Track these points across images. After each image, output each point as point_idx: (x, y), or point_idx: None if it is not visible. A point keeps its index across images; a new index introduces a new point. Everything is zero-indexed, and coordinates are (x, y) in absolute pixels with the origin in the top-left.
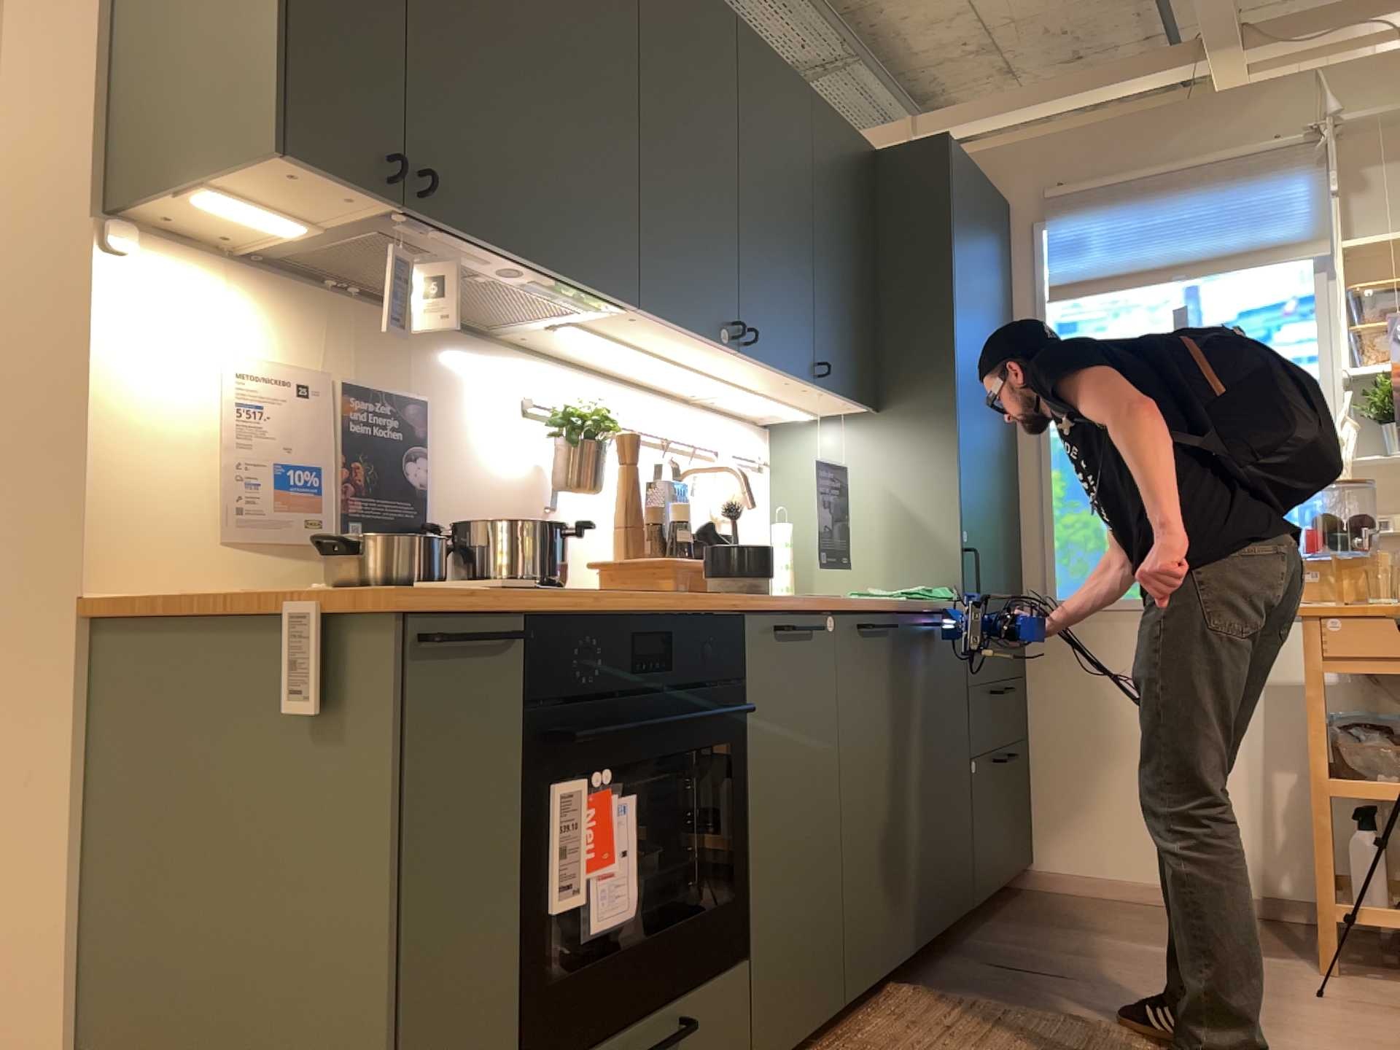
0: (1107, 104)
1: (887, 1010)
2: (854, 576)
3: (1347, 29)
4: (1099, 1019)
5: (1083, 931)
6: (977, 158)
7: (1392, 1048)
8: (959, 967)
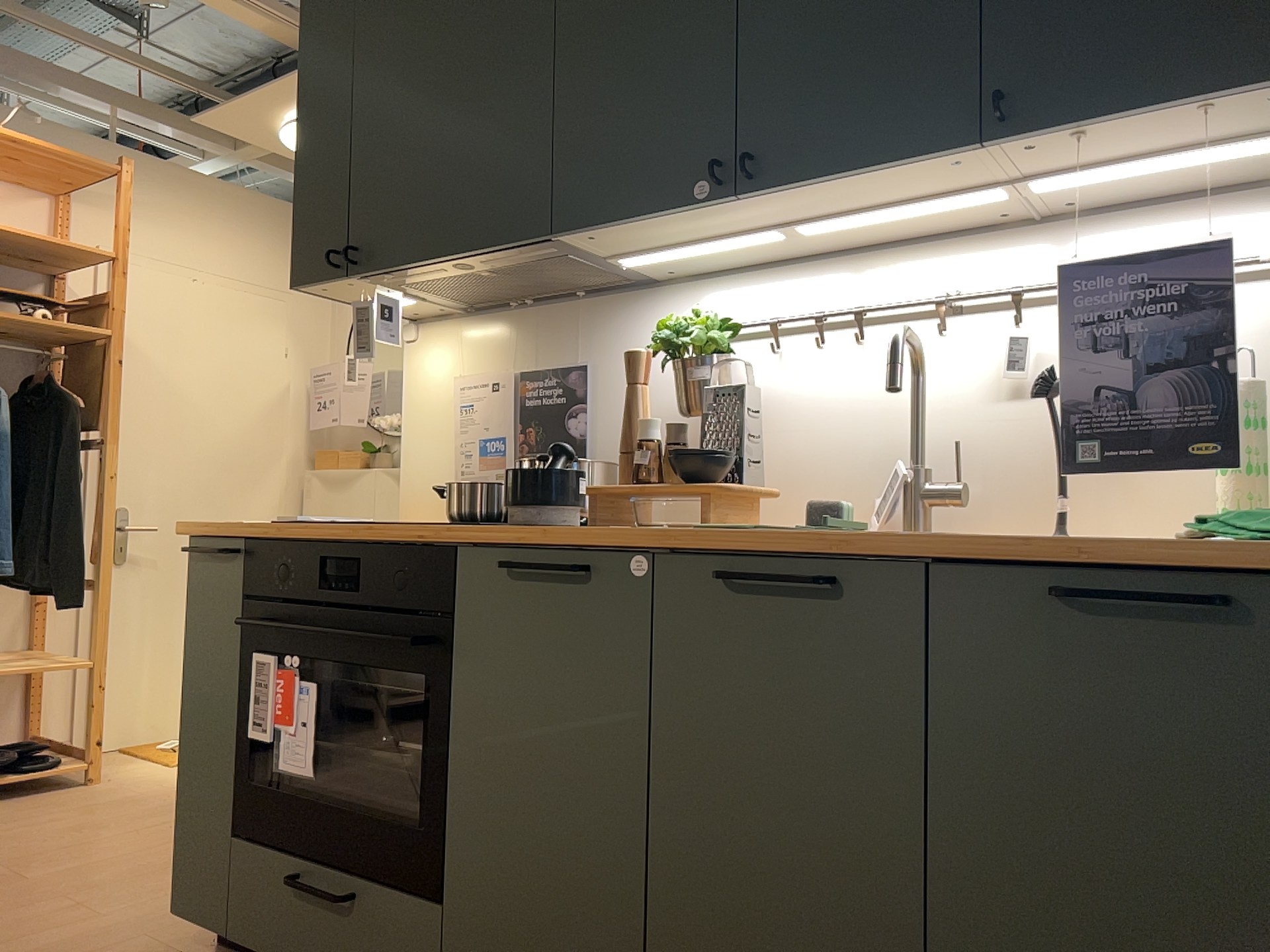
0: None
1: None
2: None
3: None
4: None
5: None
6: None
7: None
8: None
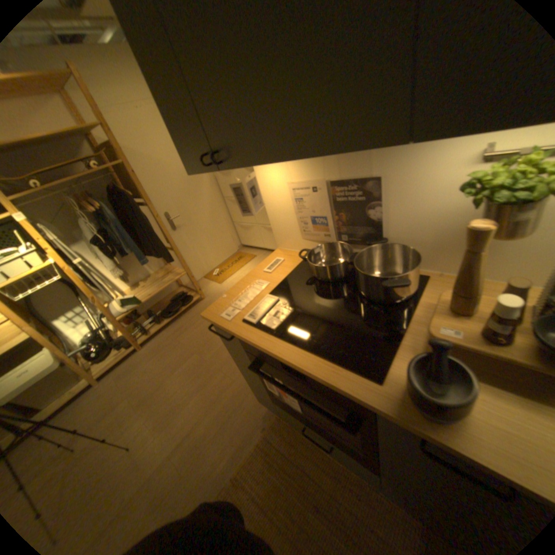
0: None
1: None
2: None
3: None
4: None
5: None
6: None
7: None
8: None
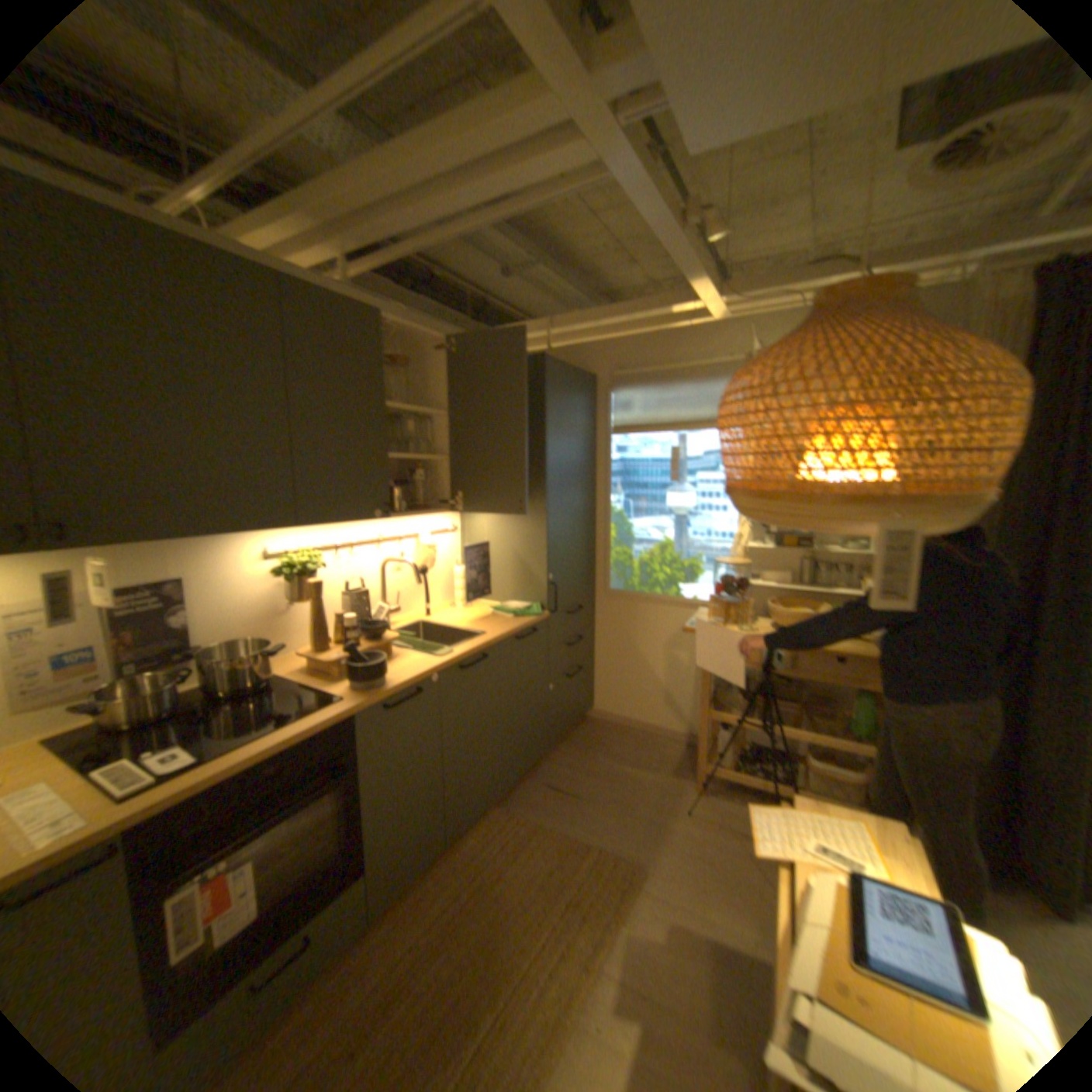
0: (652, 318)
1: (479, 833)
2: (497, 591)
3: (775, 294)
4: (578, 837)
5: (601, 757)
6: (581, 346)
7: (704, 863)
8: (531, 790)
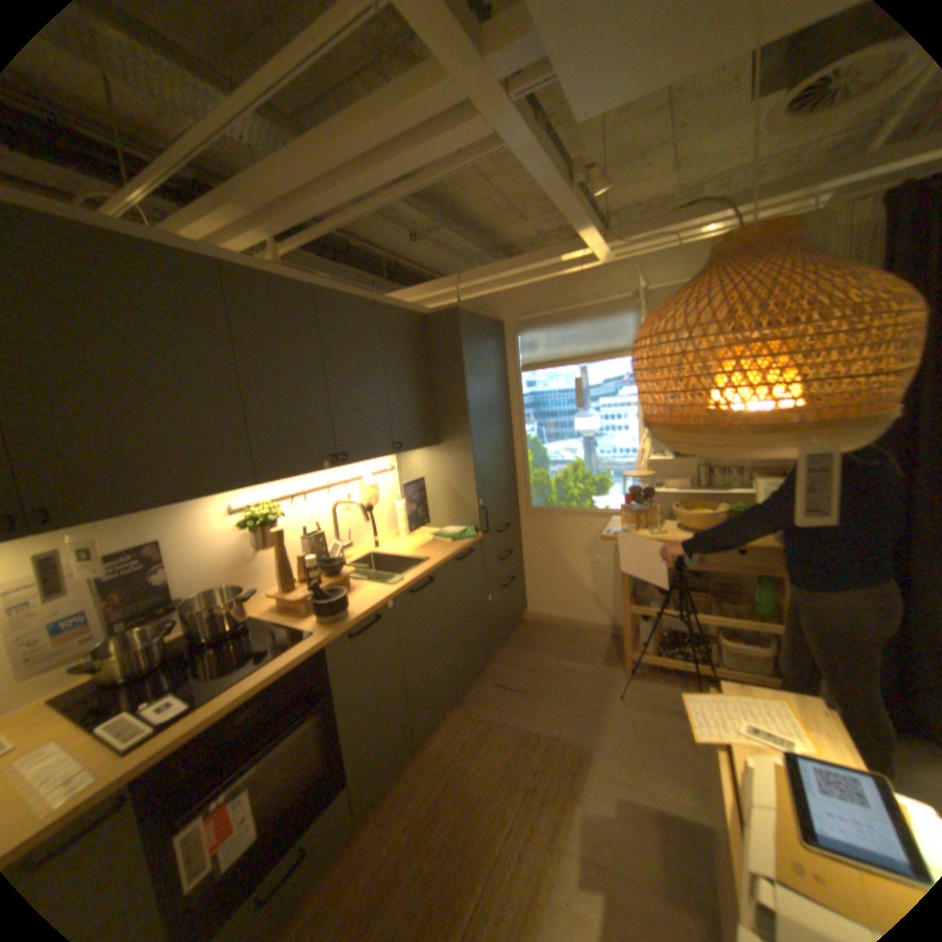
0: (547, 267)
1: (441, 734)
2: (434, 518)
3: (654, 236)
4: (527, 729)
5: (538, 653)
6: (487, 297)
7: (640, 741)
8: (481, 689)
